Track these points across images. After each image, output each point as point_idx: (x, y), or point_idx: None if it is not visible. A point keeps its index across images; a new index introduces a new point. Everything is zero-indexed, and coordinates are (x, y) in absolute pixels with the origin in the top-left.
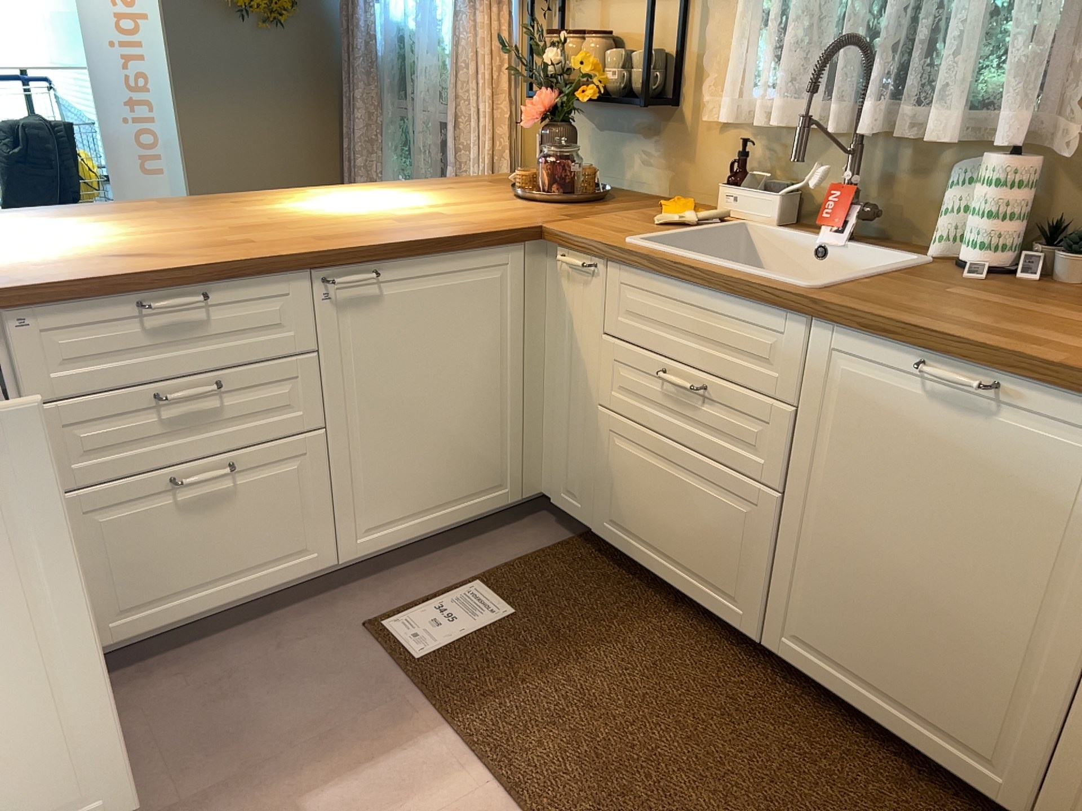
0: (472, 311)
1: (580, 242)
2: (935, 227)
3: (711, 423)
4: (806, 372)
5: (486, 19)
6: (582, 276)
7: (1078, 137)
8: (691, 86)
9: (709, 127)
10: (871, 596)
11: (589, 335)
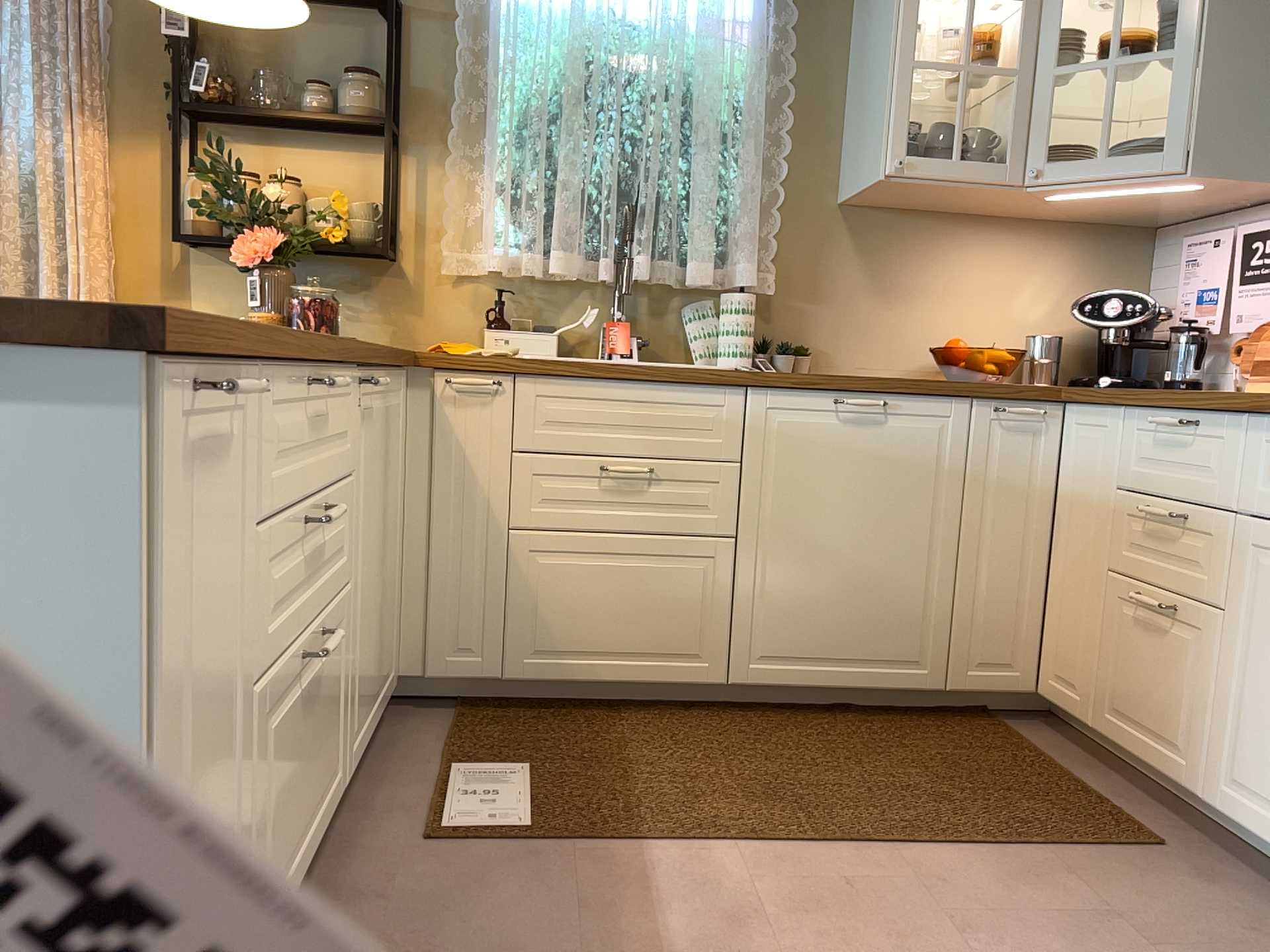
0: (390, 442)
1: (479, 361)
2: (693, 346)
3: (660, 501)
4: (746, 431)
5: (85, 140)
6: (475, 398)
7: (777, 278)
8: (414, 240)
9: (442, 279)
10: (824, 586)
11: (489, 458)
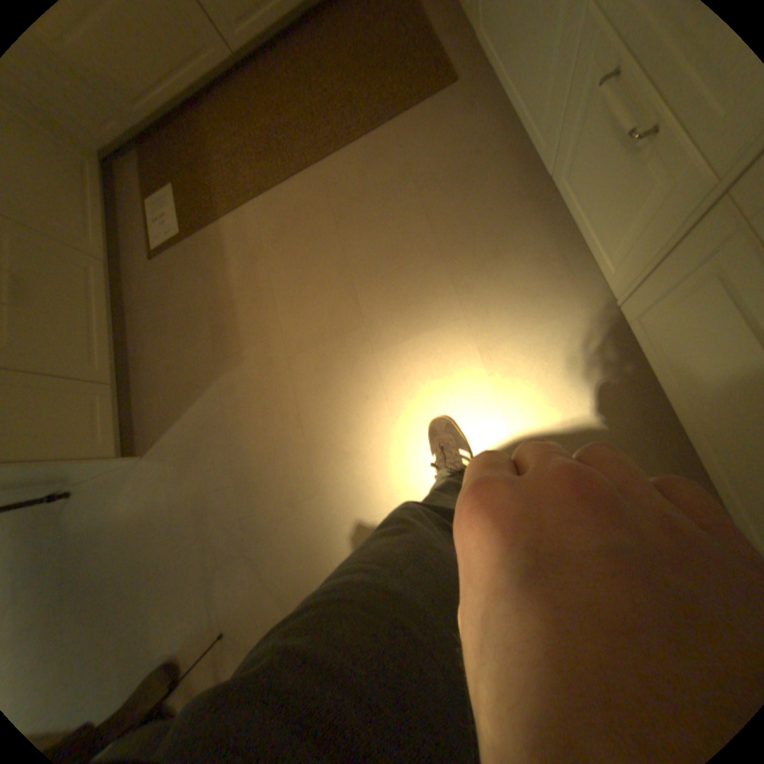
0: None
1: None
2: None
3: None
4: None
5: None
6: None
7: None
8: None
9: None
10: None
11: None
